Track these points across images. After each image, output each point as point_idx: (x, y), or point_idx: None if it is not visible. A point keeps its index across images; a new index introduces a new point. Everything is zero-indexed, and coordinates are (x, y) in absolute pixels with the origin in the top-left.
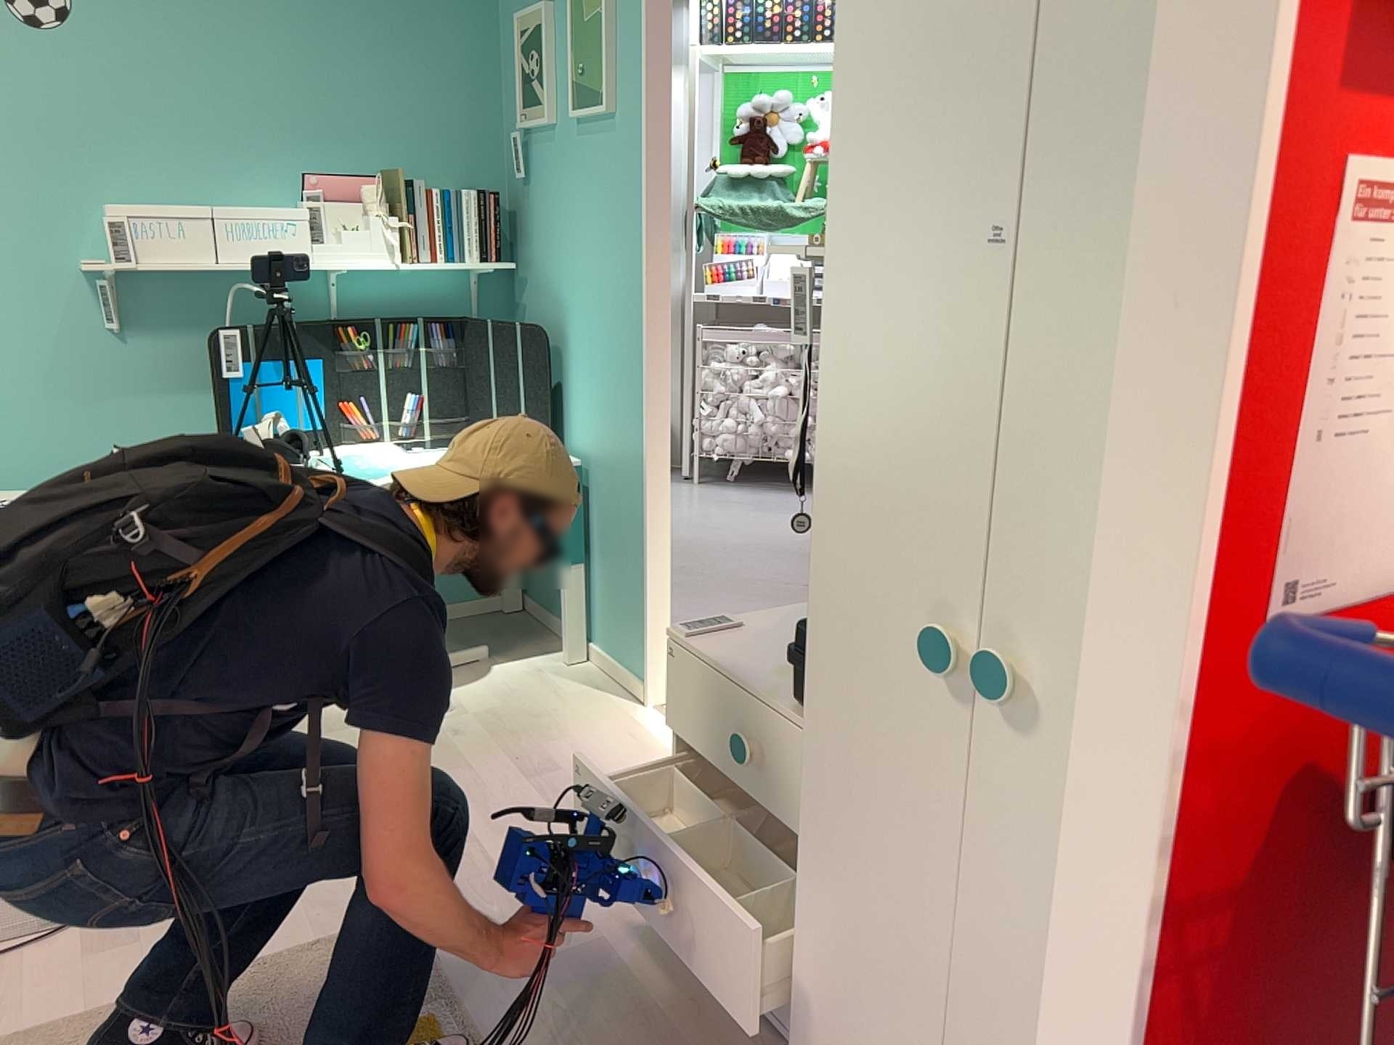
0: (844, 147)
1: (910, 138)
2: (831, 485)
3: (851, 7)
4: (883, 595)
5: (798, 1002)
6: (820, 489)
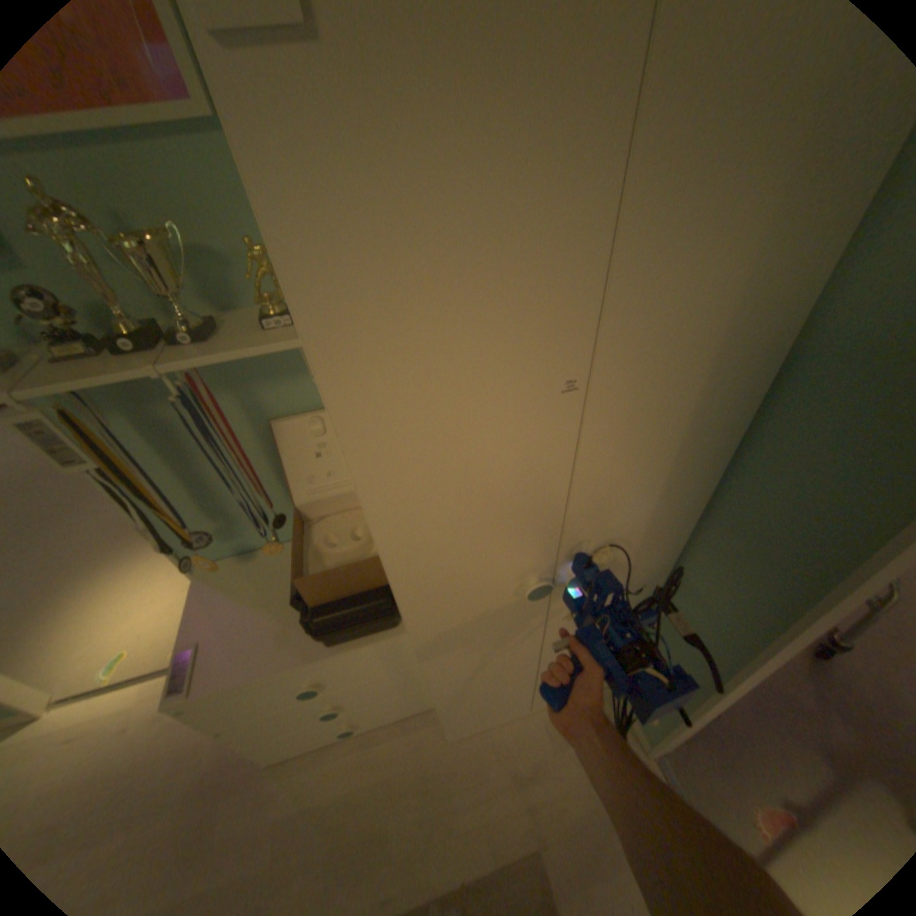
0: (313, 356)
1: (458, 340)
2: (391, 576)
3: (245, 160)
4: (476, 596)
5: (443, 721)
6: (399, 588)
